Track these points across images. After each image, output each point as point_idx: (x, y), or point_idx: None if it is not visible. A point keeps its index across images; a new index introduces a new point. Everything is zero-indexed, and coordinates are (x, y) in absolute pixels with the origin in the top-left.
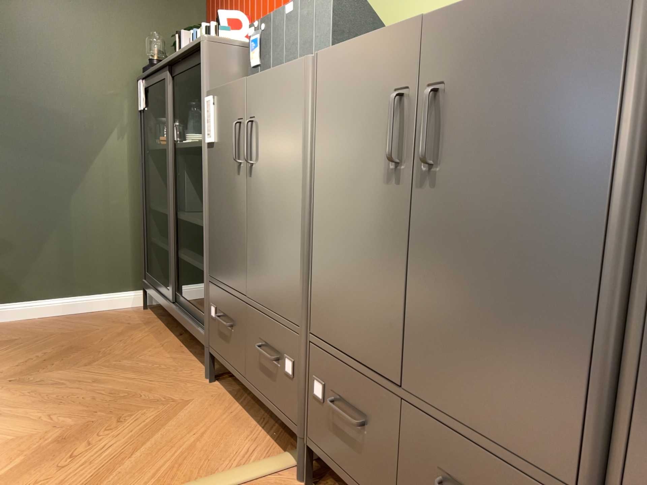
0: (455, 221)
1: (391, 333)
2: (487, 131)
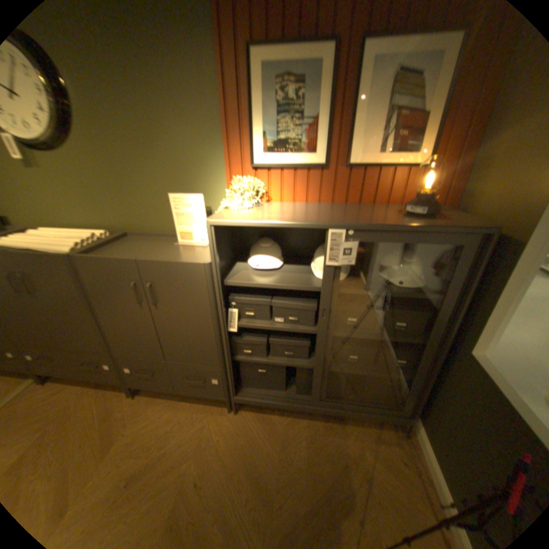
0: (49, 308)
1: (45, 336)
2: (45, 287)
